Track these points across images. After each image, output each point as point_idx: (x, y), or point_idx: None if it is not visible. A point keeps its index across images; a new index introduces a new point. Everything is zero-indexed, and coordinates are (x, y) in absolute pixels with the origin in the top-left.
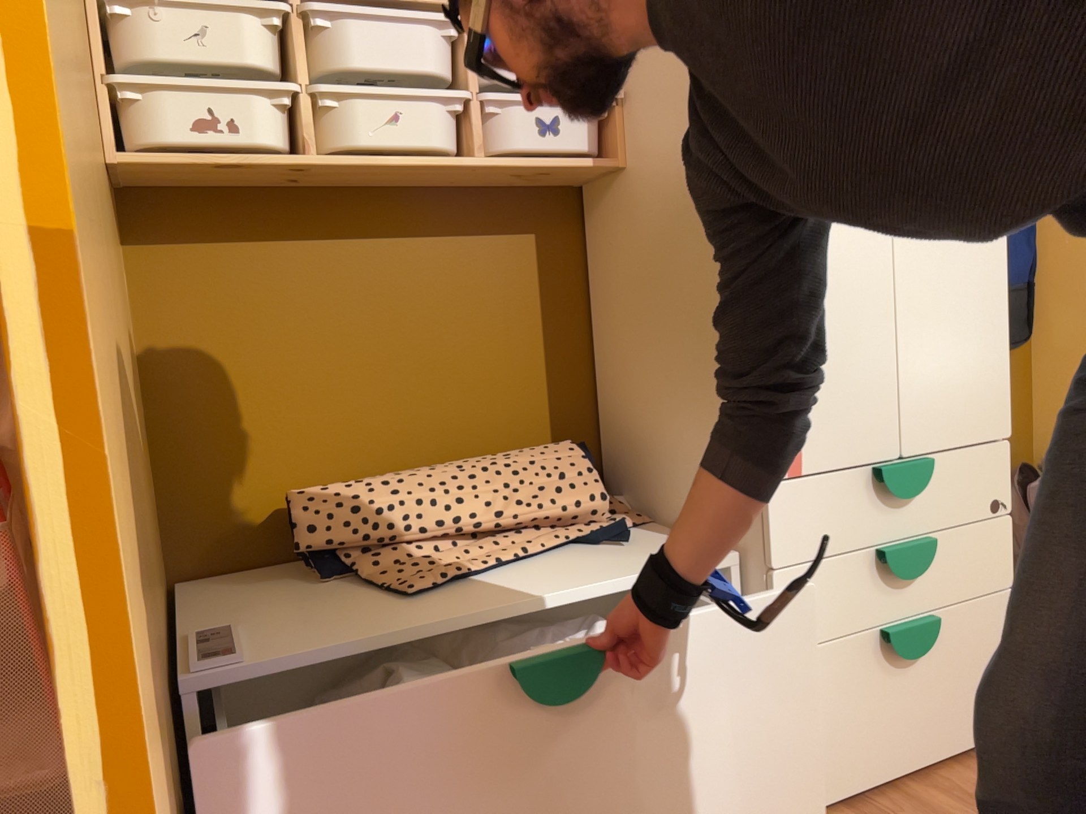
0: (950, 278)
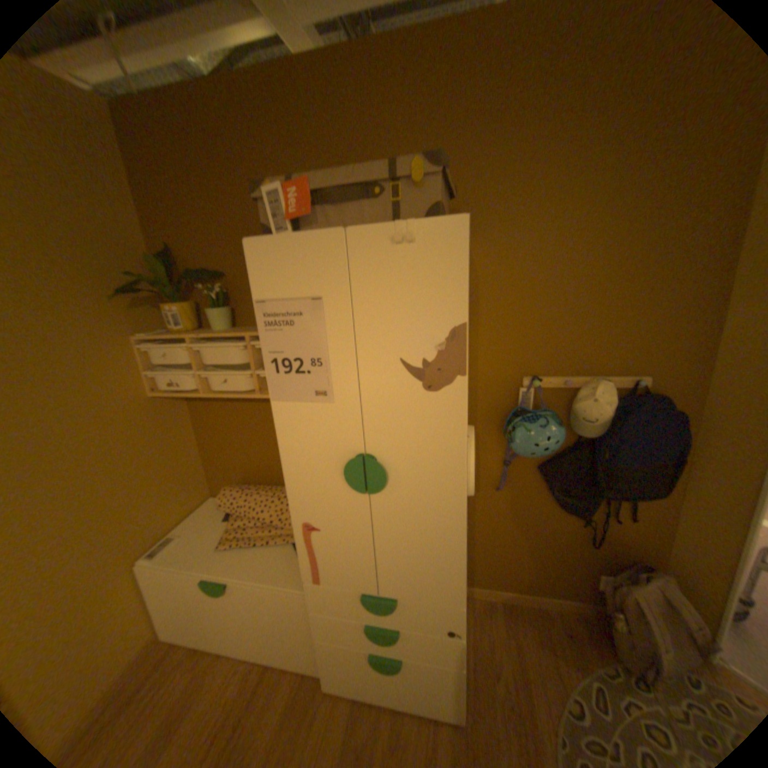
0: (414, 526)
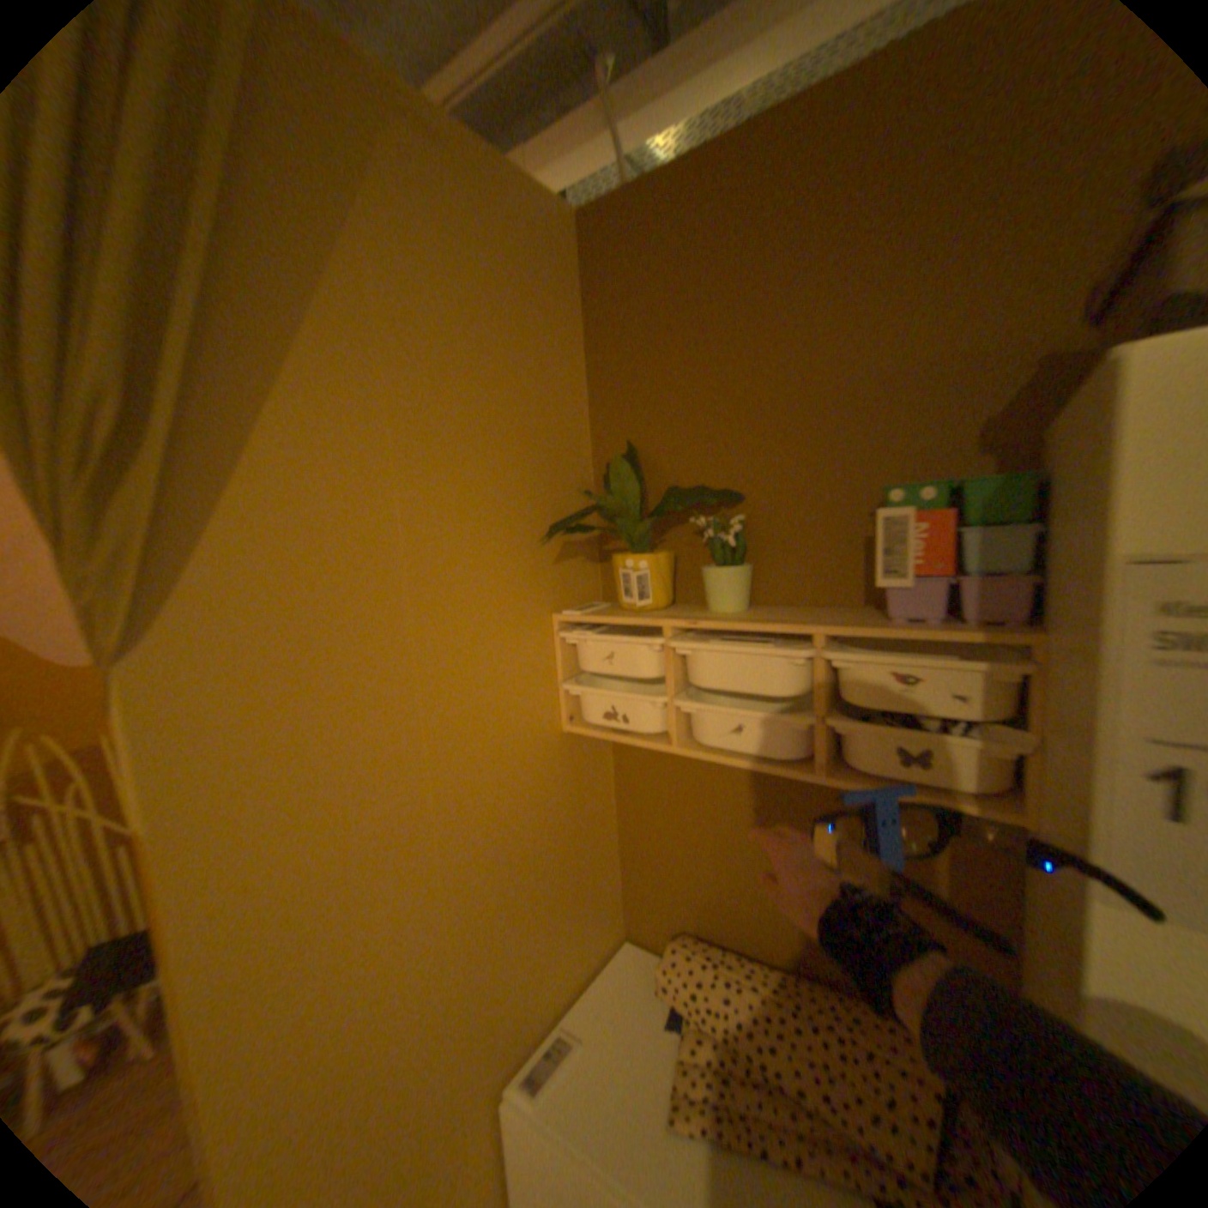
0: None
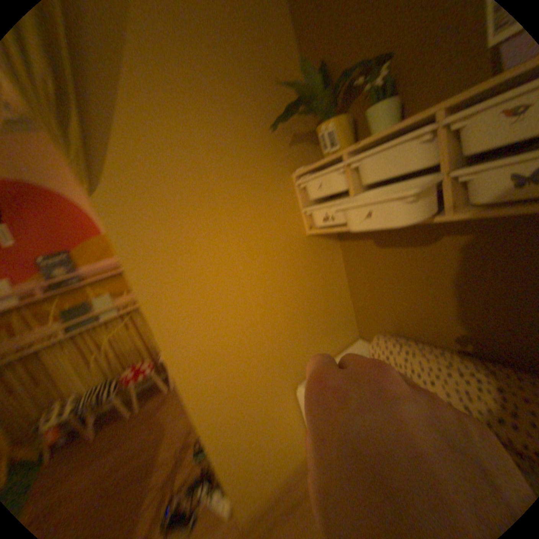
0: None
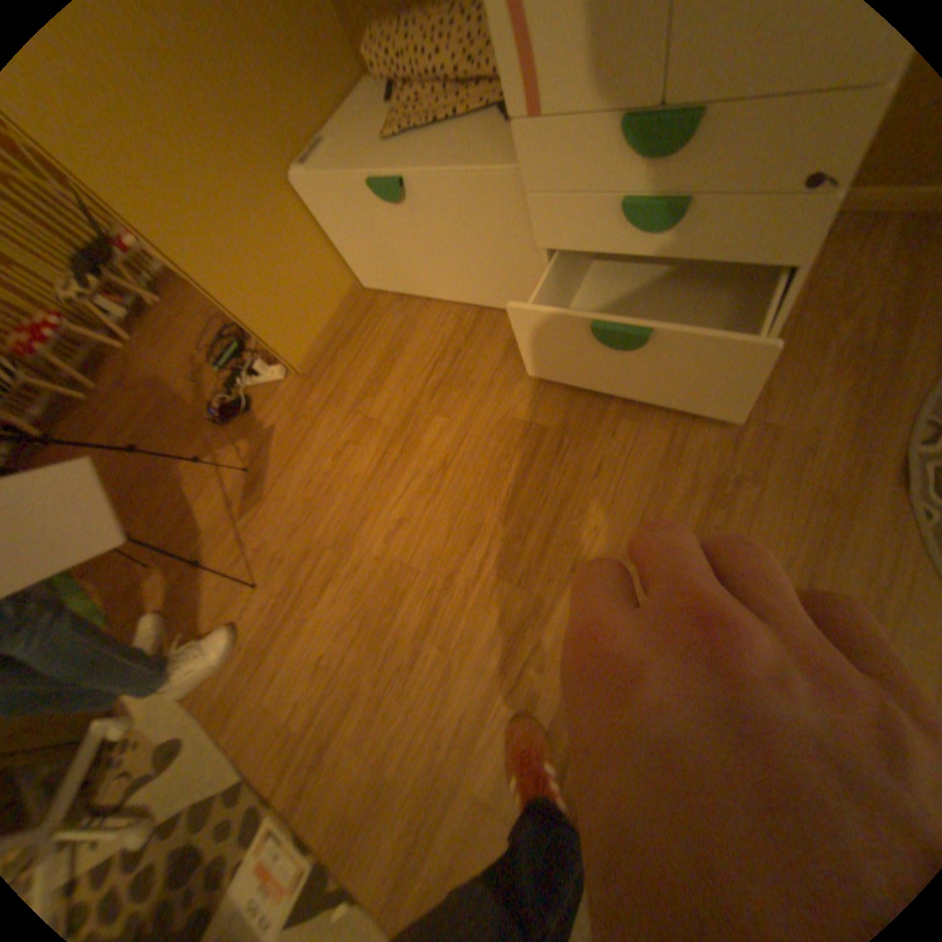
0: None
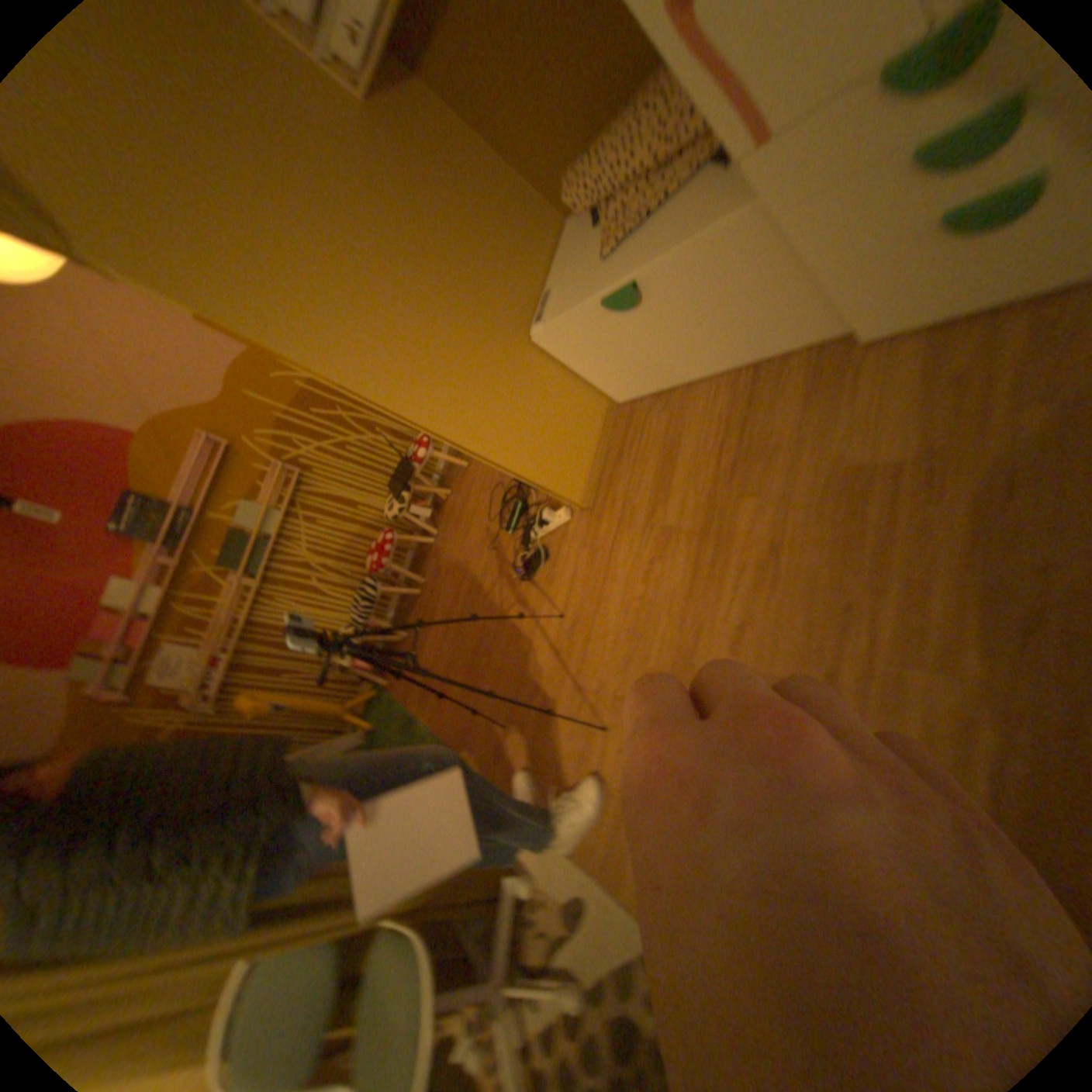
0: None
